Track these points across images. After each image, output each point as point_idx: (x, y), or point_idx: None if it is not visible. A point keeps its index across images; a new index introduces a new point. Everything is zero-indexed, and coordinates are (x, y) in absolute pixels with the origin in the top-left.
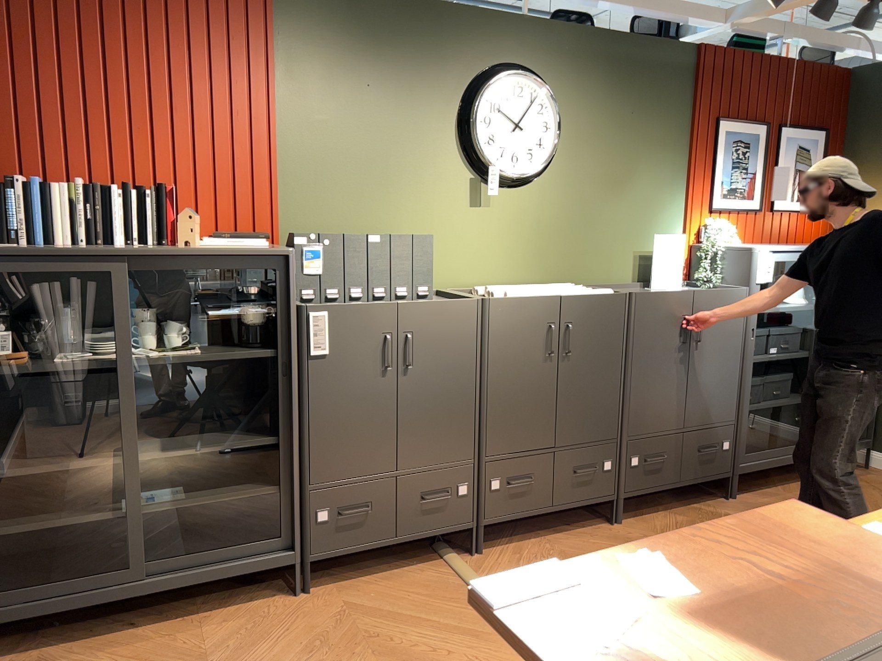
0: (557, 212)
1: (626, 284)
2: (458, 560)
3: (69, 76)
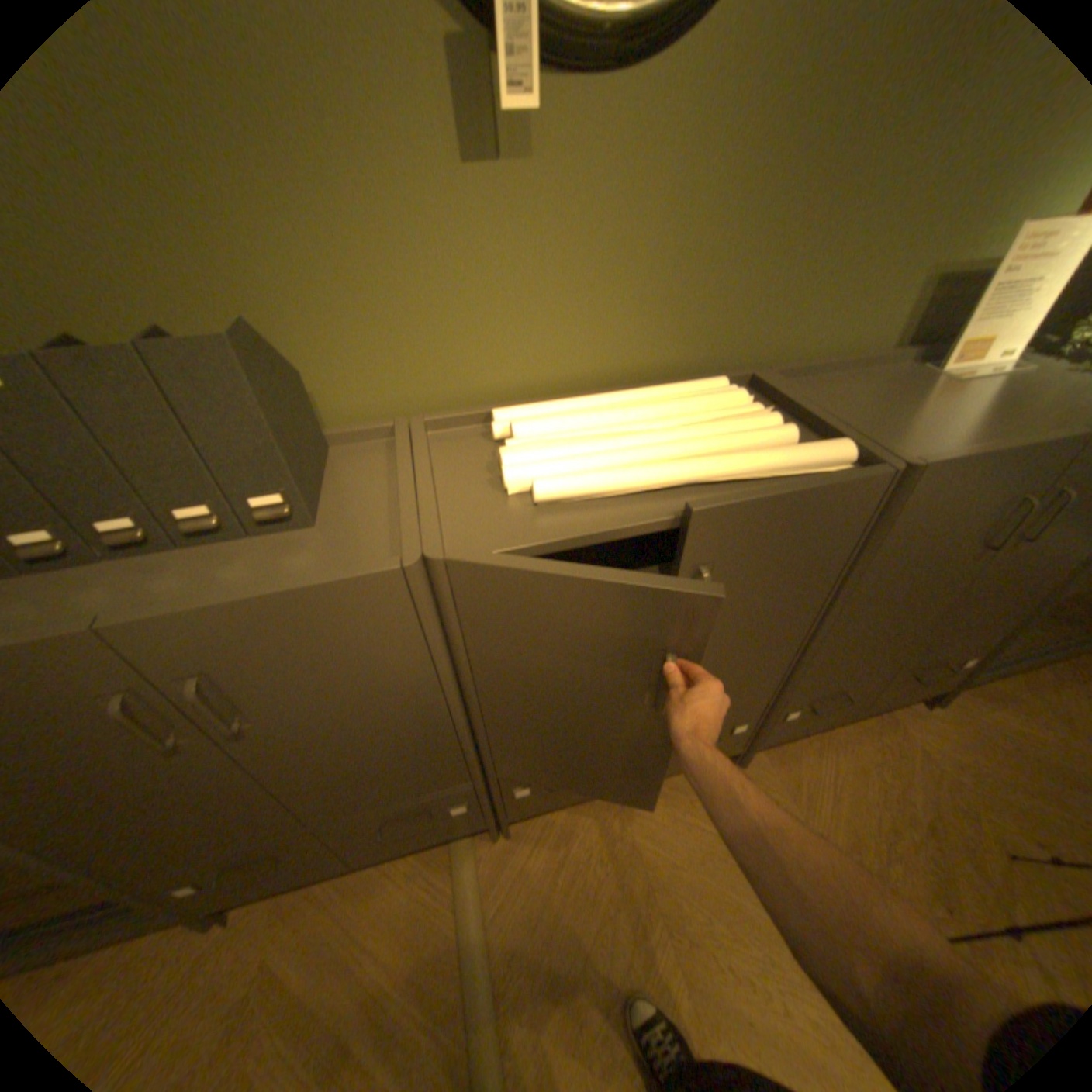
0: (746, 157)
1: (880, 354)
2: (468, 860)
3: None
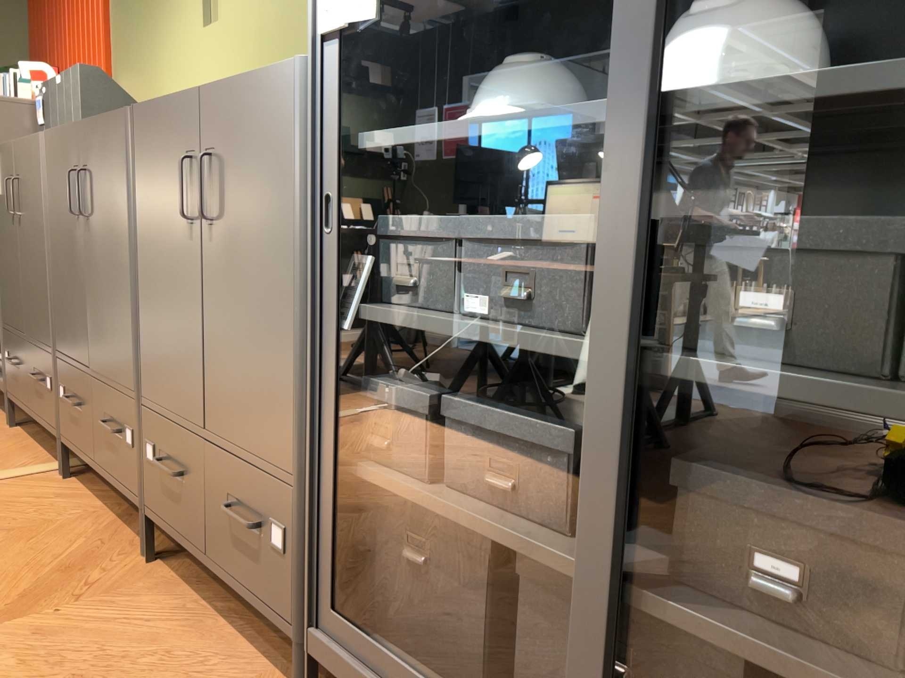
0: (277, 3)
1: None
2: (43, 467)
3: (55, 2)
